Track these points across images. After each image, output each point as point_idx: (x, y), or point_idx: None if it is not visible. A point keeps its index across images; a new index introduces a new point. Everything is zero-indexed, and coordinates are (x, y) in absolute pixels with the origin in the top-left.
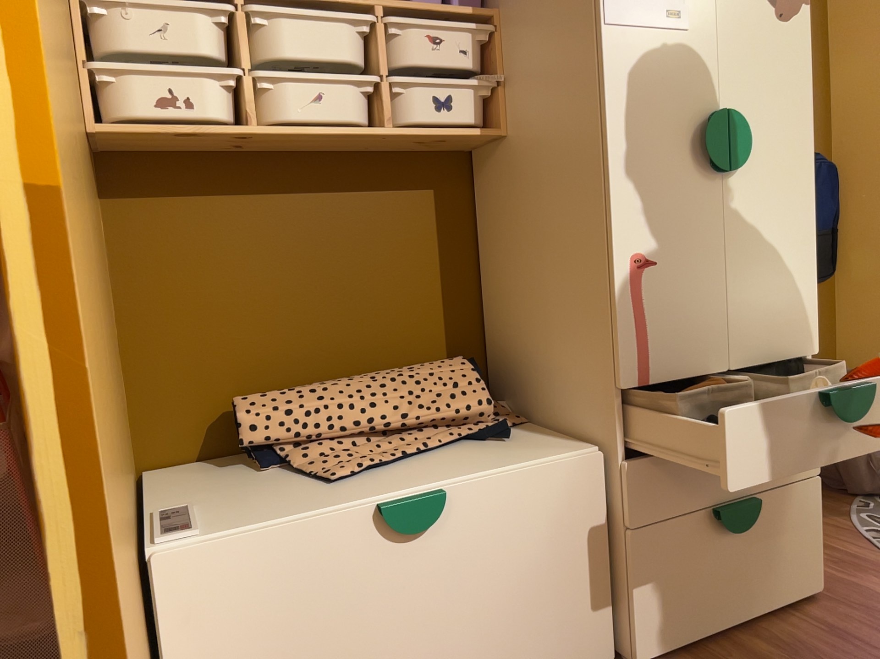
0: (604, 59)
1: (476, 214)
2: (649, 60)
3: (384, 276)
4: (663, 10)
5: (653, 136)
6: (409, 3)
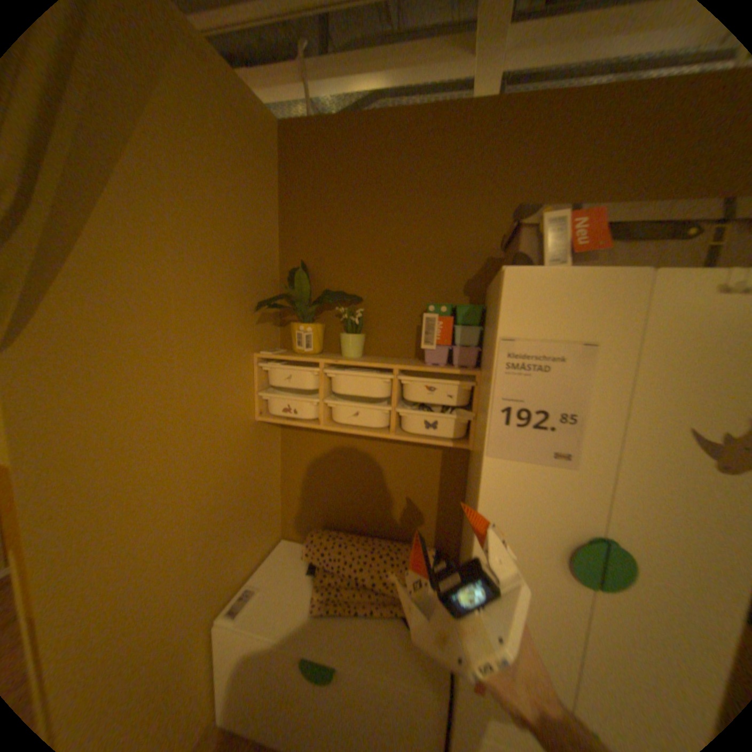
0: (483, 477)
1: (467, 471)
2: (528, 486)
3: (402, 490)
4: (551, 451)
5: (521, 539)
6: (416, 366)
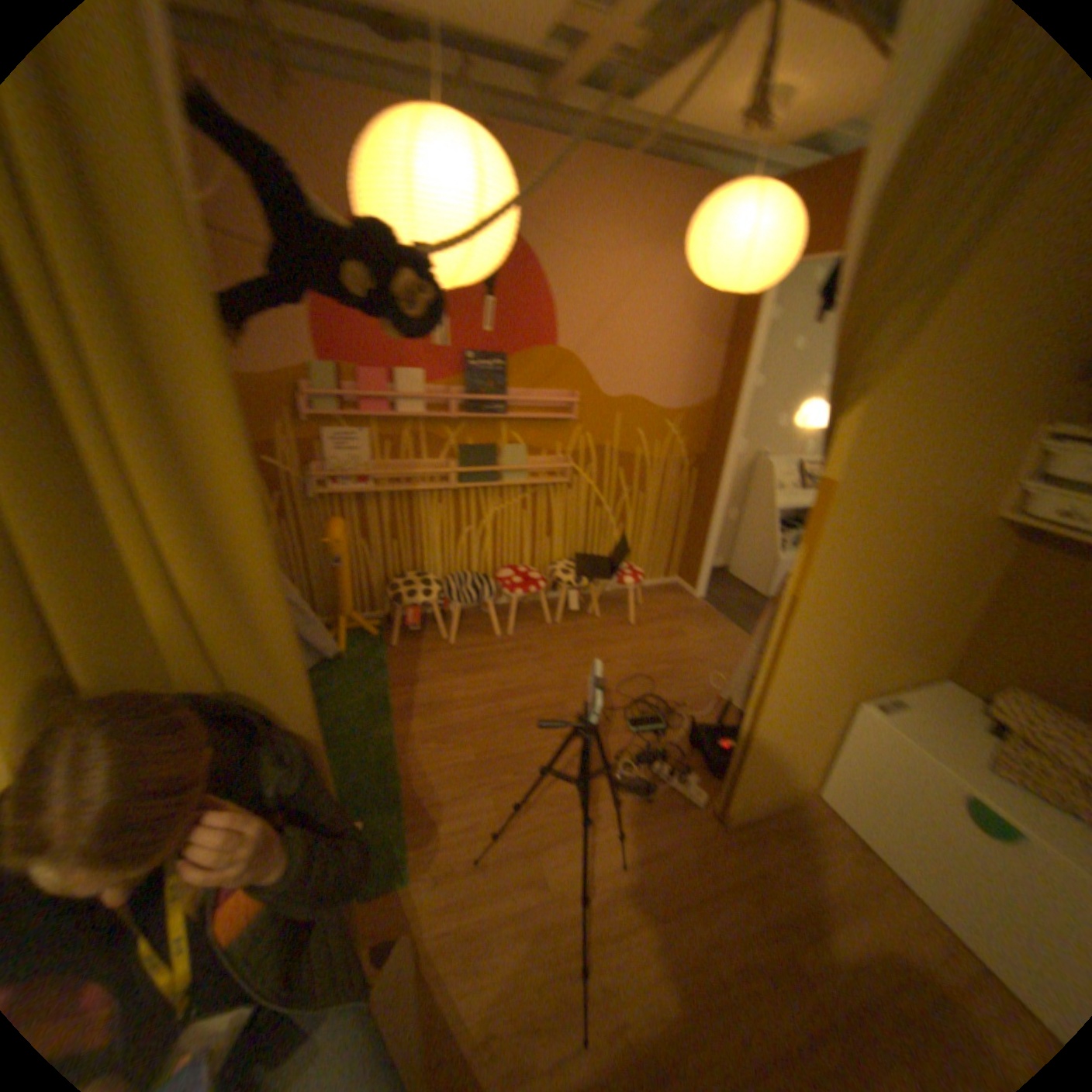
0: None
1: None
2: None
3: None
4: None
5: None
6: None
